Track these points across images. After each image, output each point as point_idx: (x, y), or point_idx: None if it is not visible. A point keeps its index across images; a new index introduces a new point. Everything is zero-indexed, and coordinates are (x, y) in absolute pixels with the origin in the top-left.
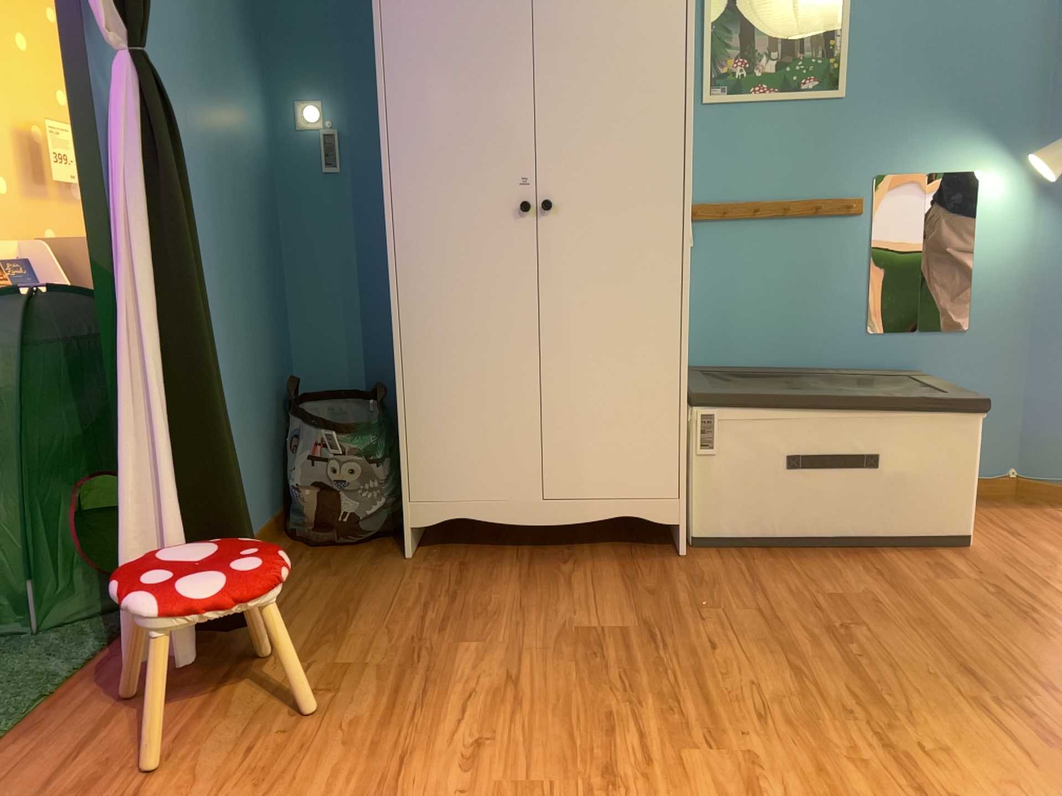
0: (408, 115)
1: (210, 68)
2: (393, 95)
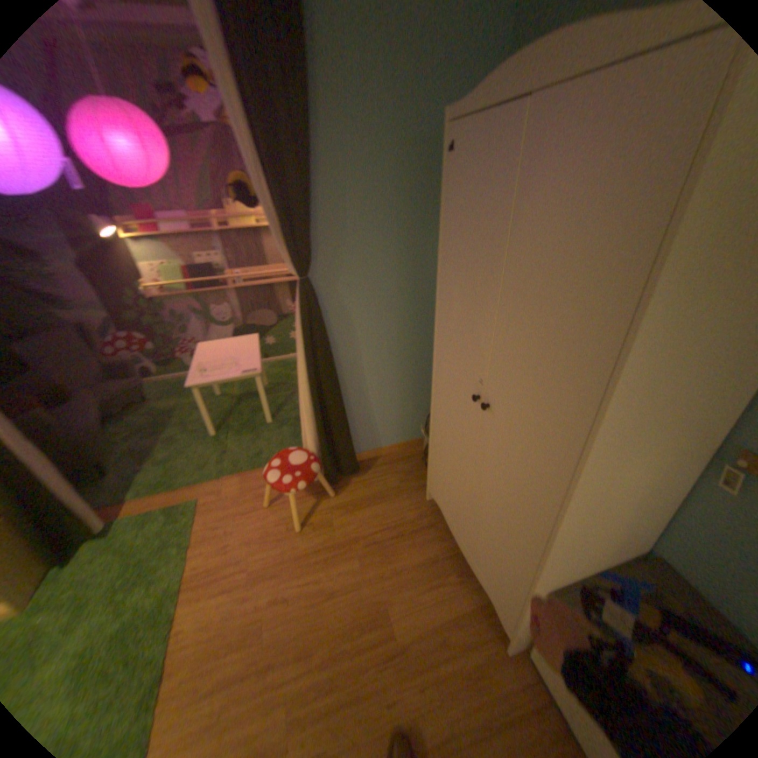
0: (445, 309)
1: (410, 246)
2: (441, 293)
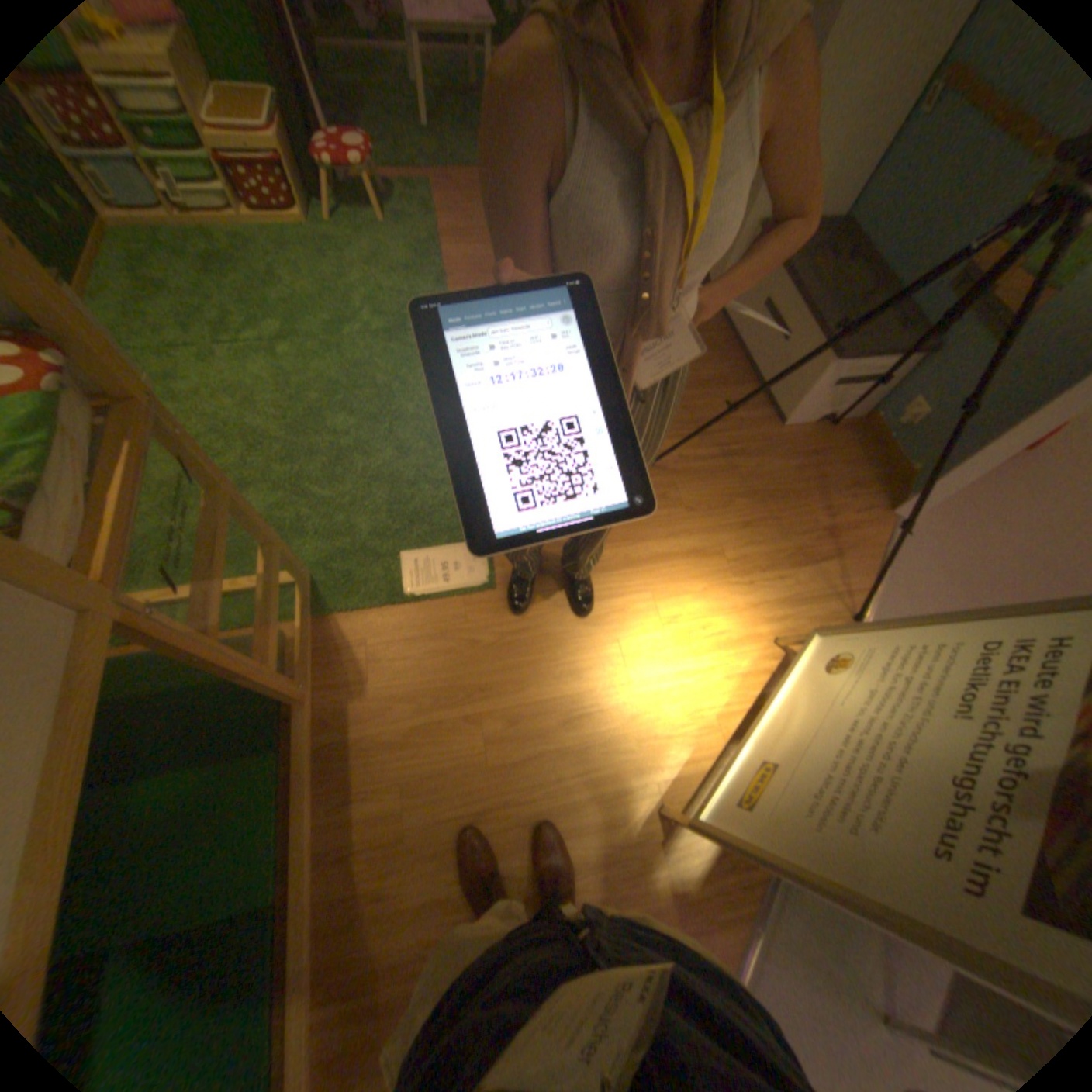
0: None
1: None
2: None
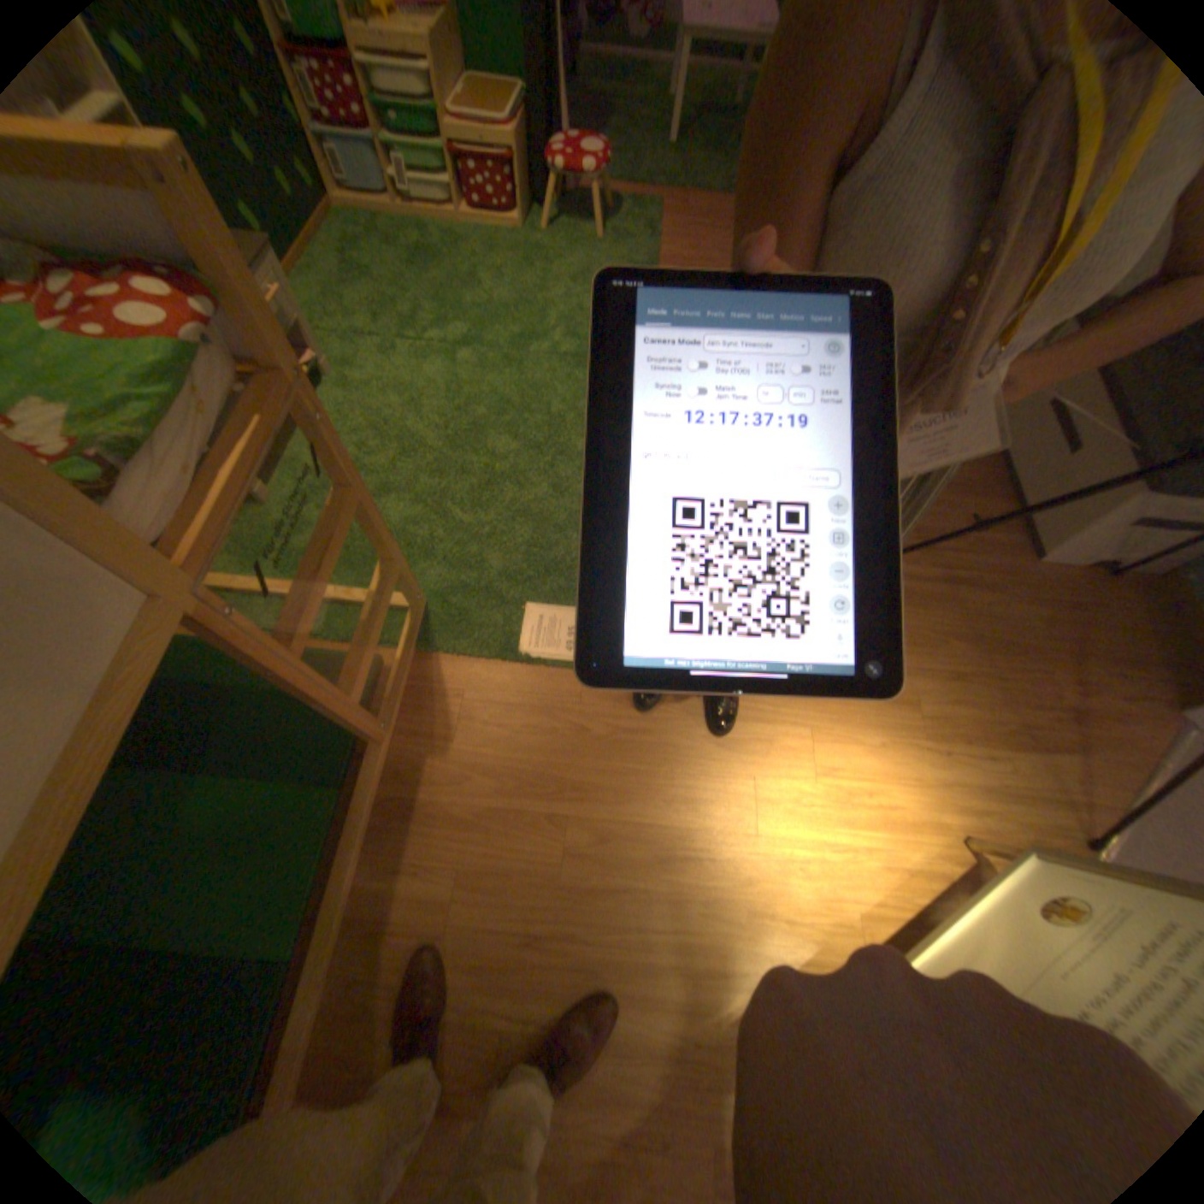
0: None
1: None
2: None
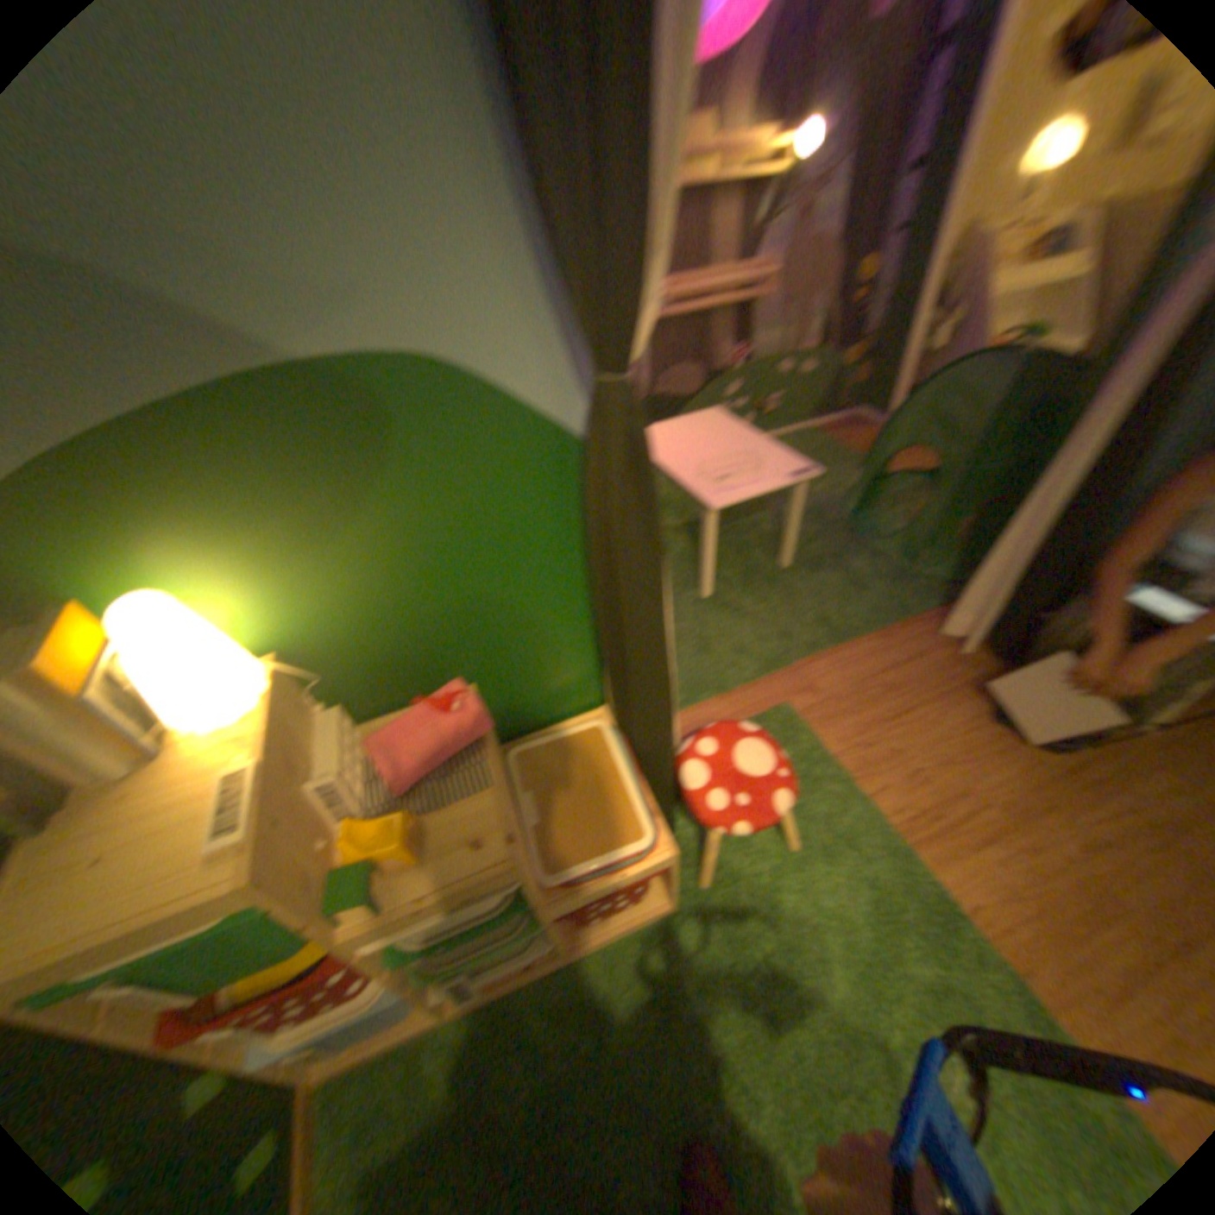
0: None
1: None
2: None
